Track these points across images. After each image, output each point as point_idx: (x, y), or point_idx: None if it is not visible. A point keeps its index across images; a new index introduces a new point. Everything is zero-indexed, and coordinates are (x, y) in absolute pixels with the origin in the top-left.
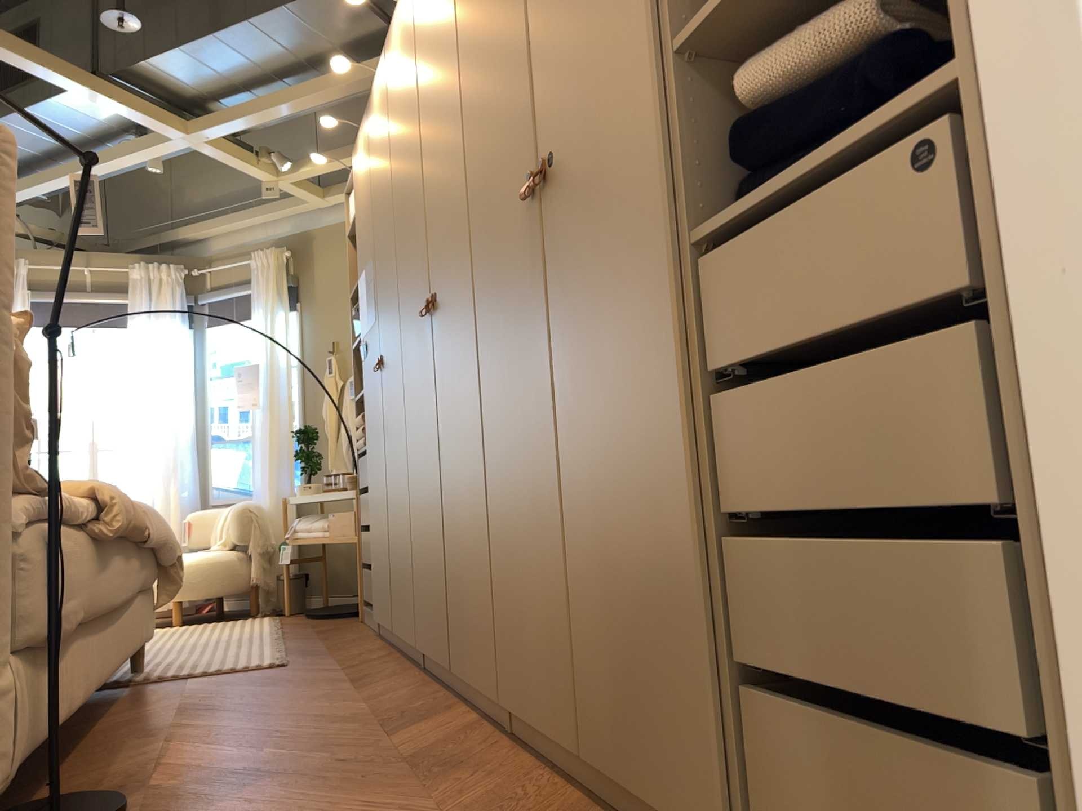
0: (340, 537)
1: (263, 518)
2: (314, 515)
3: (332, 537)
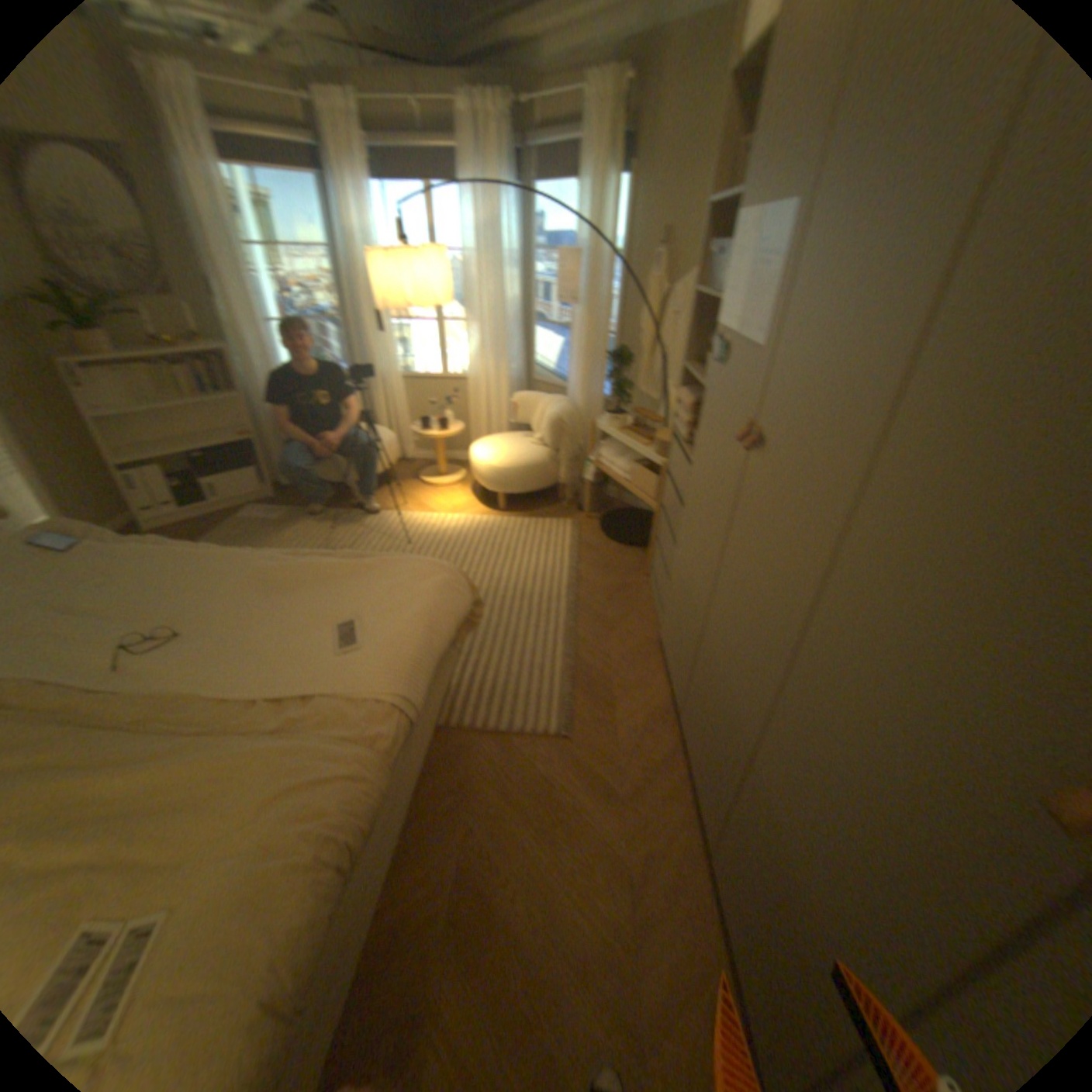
0: (632, 492)
1: (564, 432)
2: (611, 445)
3: (624, 487)
